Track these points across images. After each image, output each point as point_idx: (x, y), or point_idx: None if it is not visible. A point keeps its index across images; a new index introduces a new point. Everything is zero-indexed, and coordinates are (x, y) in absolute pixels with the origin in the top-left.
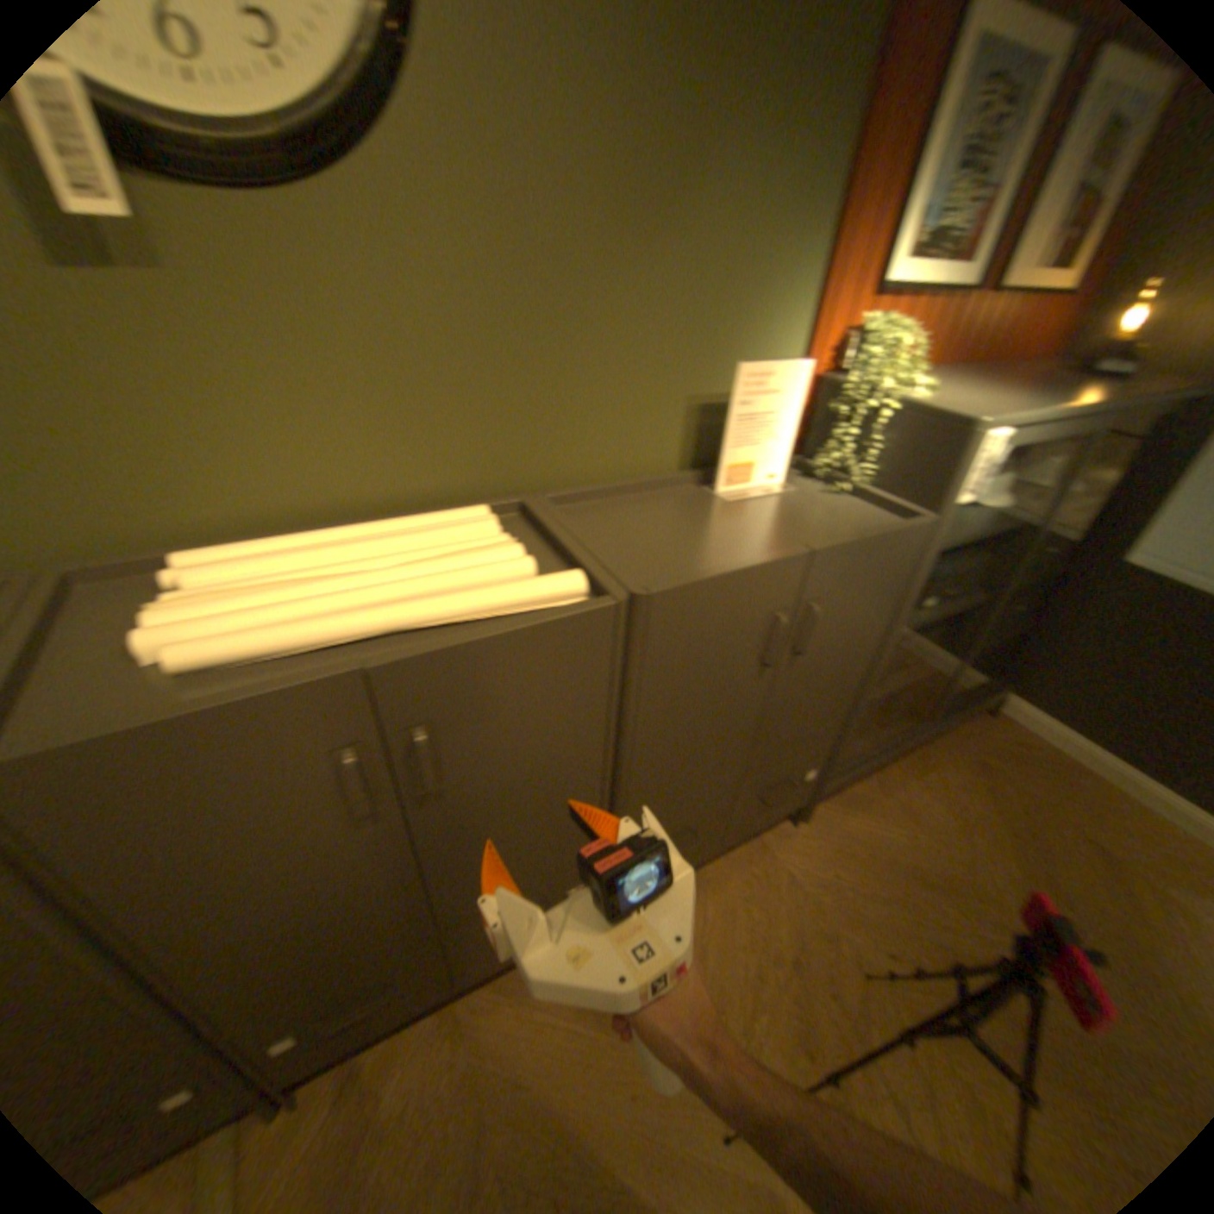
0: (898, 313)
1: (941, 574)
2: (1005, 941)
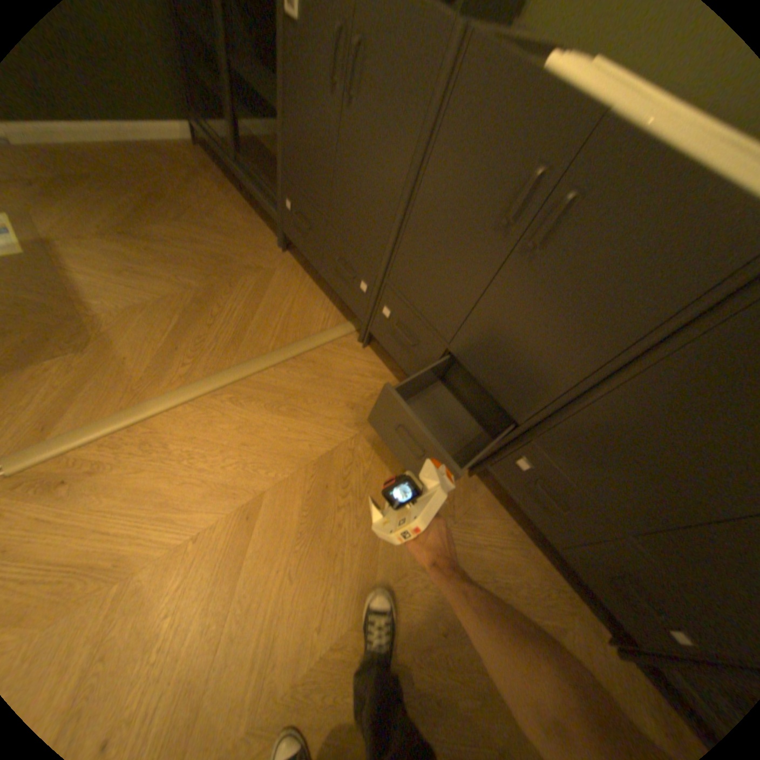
0: None
1: None
2: None
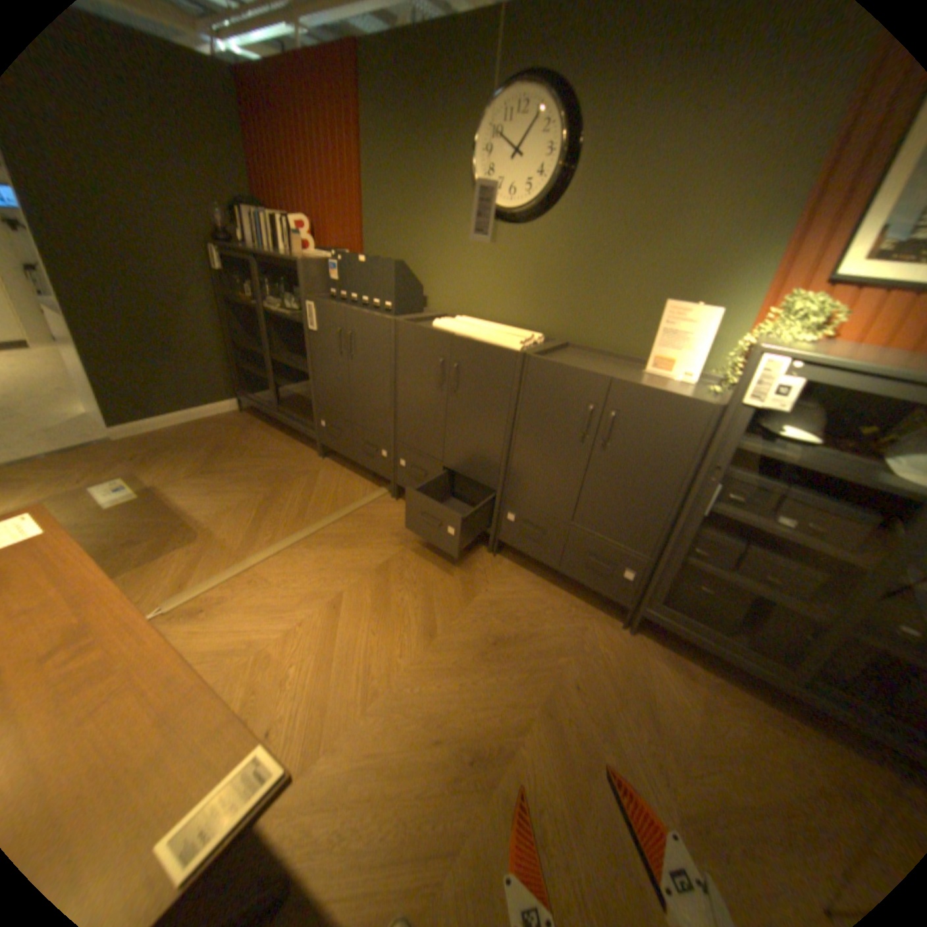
0: (823, 294)
1: (791, 495)
2: (654, 774)
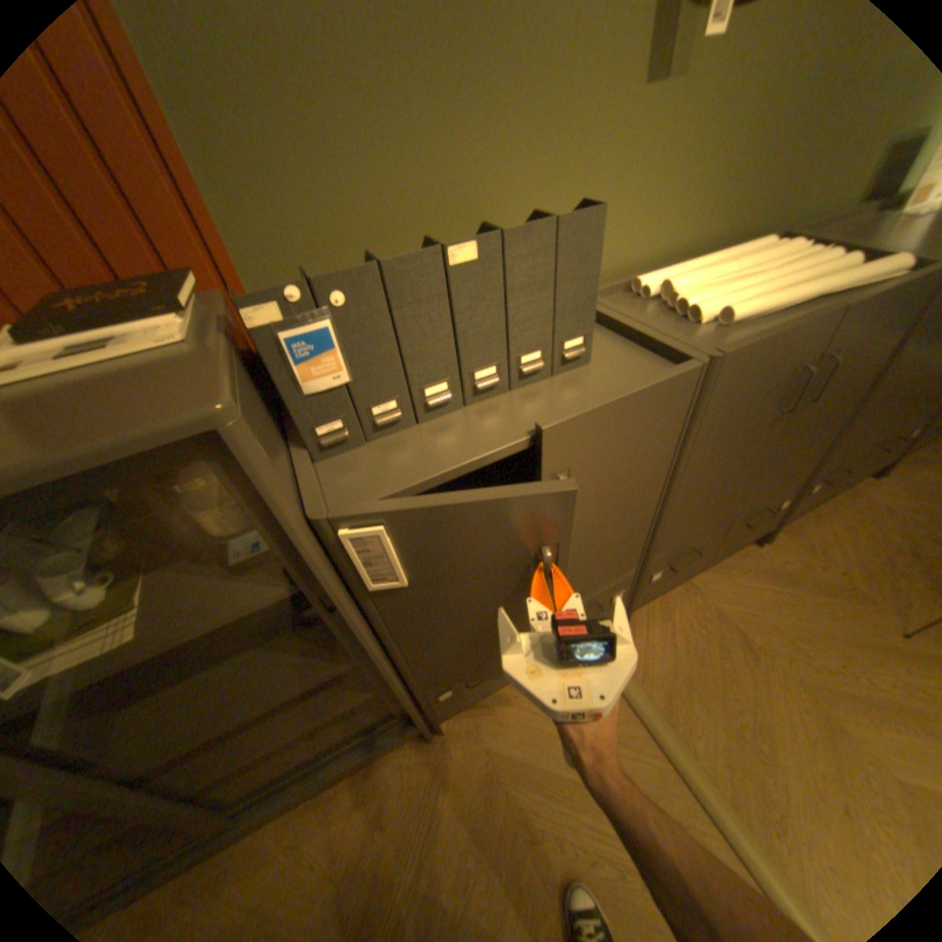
0: None
1: None
2: None
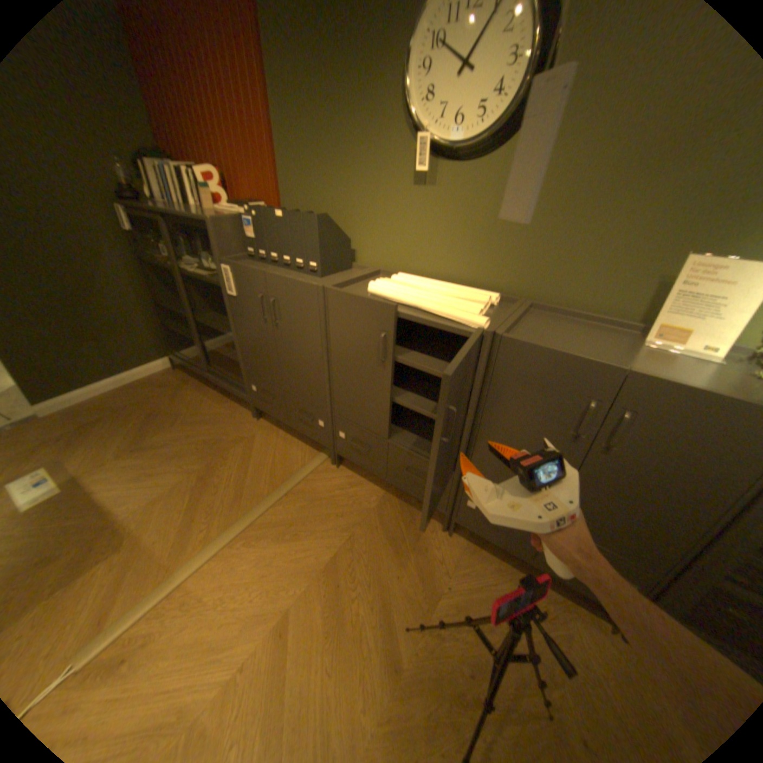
0: None
1: None
2: None
